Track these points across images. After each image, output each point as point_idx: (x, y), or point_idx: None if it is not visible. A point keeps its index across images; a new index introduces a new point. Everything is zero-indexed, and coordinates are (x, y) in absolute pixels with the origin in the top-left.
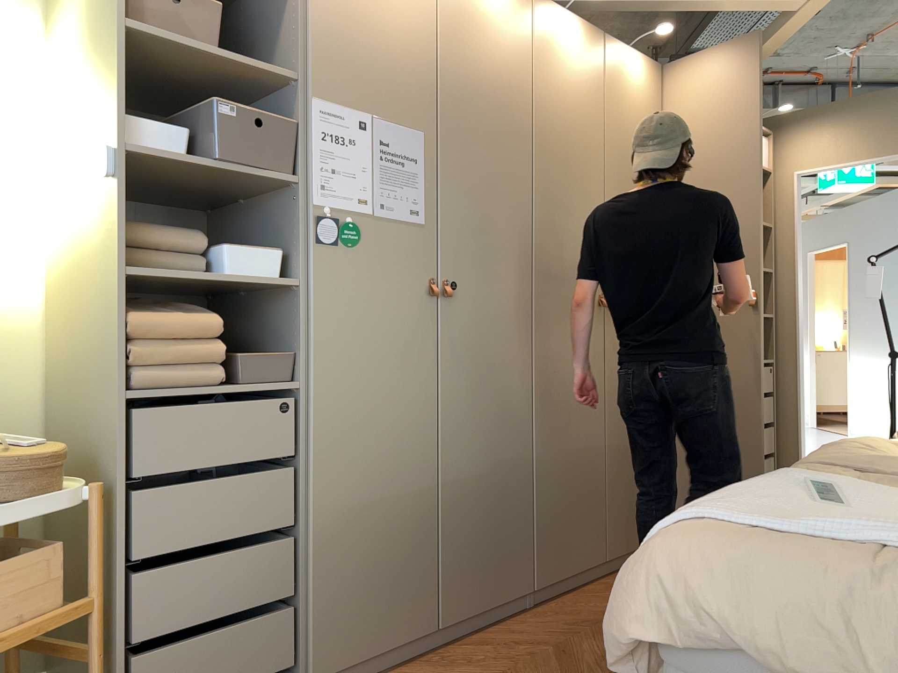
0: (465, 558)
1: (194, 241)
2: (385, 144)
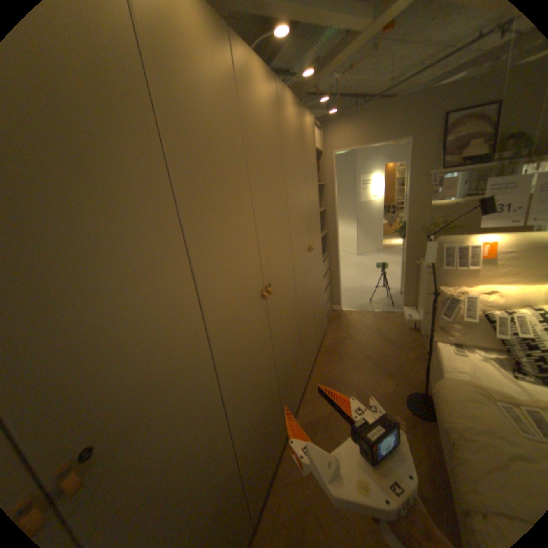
0: None
1: None
2: None
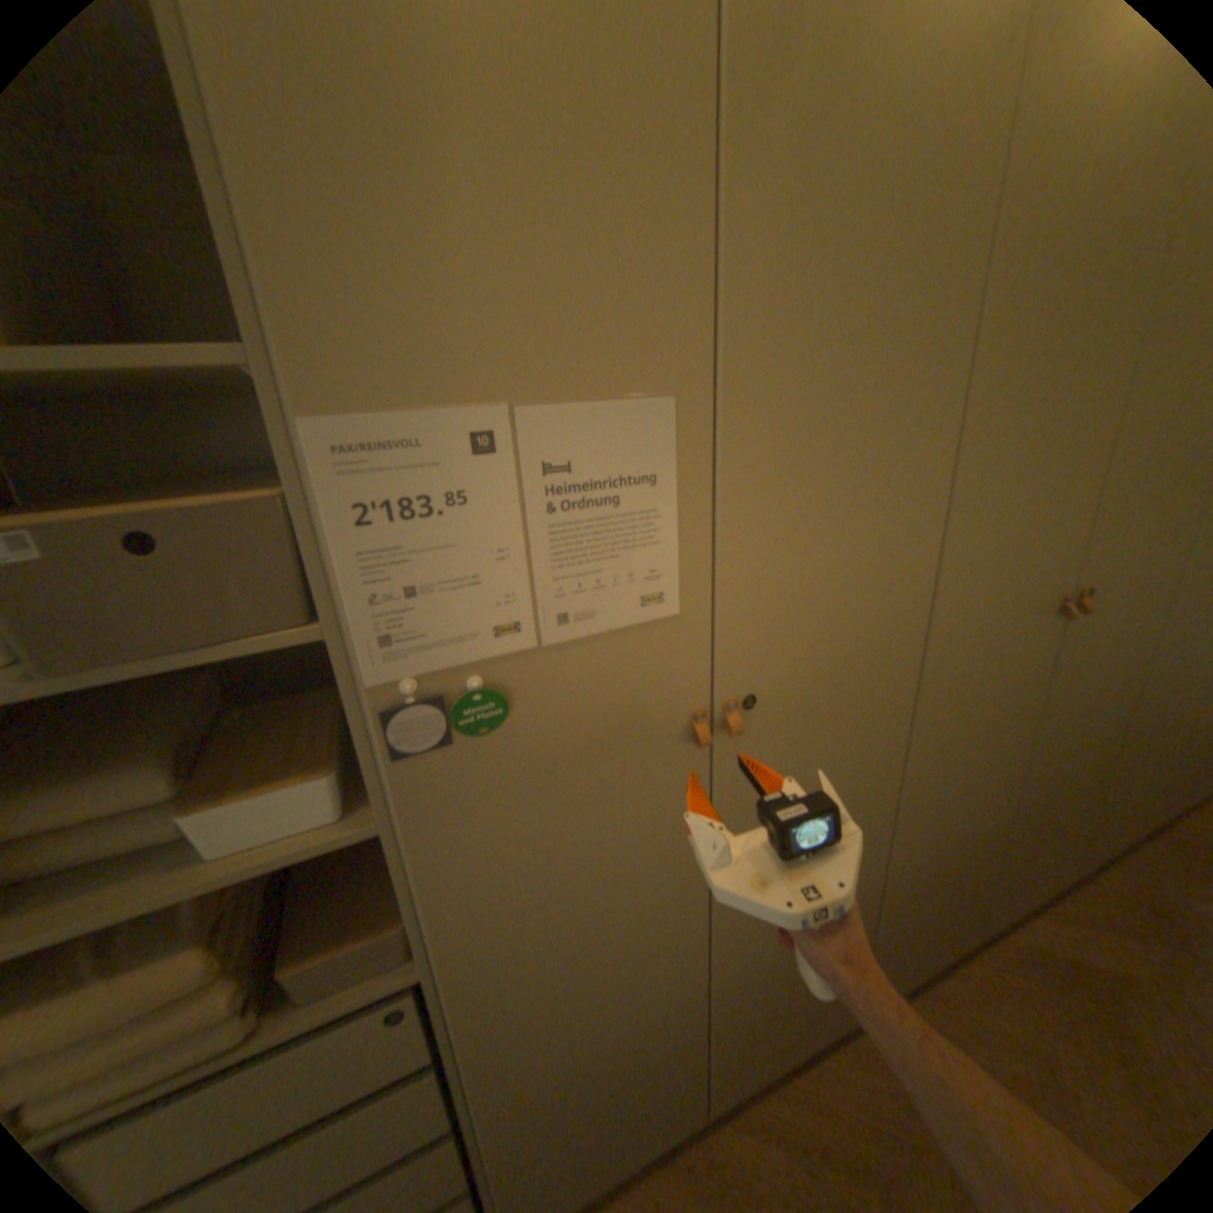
0: (753, 1041)
1: (141, 791)
2: (556, 470)
